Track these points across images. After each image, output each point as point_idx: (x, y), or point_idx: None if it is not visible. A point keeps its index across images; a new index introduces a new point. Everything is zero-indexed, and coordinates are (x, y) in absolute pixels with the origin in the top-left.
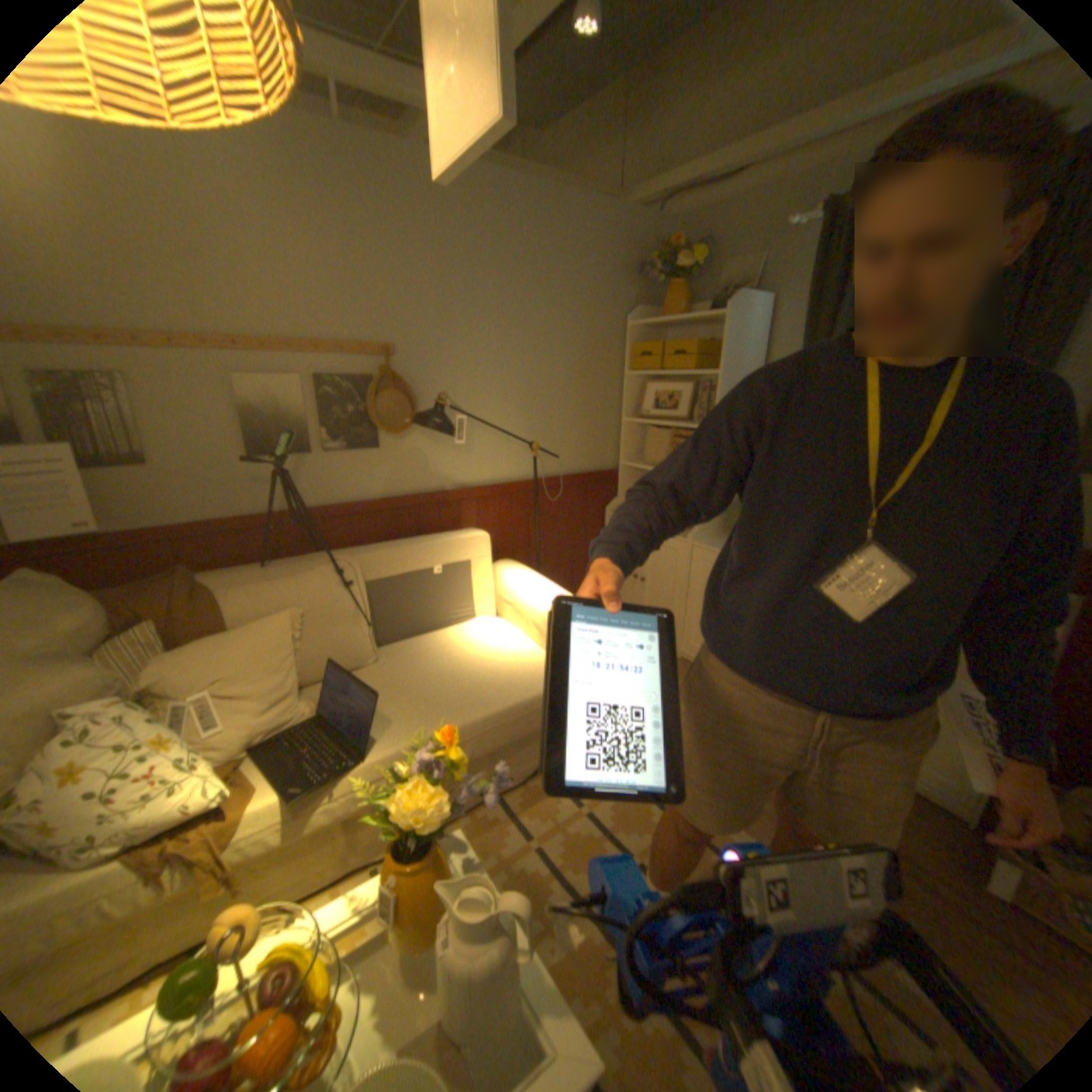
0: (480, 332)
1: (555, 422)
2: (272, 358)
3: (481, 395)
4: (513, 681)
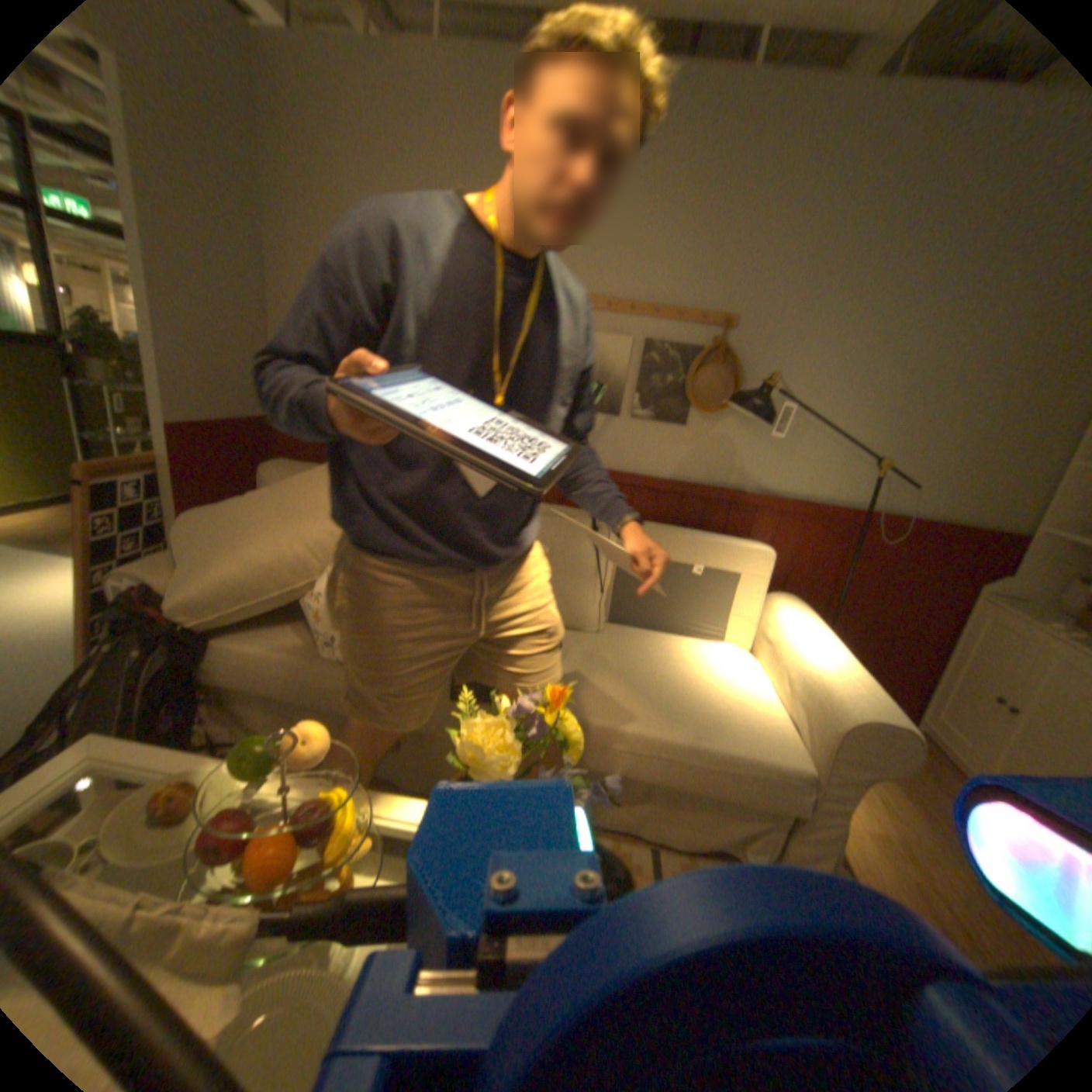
0: (856, 308)
1: (936, 442)
2: (613, 318)
3: (831, 387)
4: (723, 725)
